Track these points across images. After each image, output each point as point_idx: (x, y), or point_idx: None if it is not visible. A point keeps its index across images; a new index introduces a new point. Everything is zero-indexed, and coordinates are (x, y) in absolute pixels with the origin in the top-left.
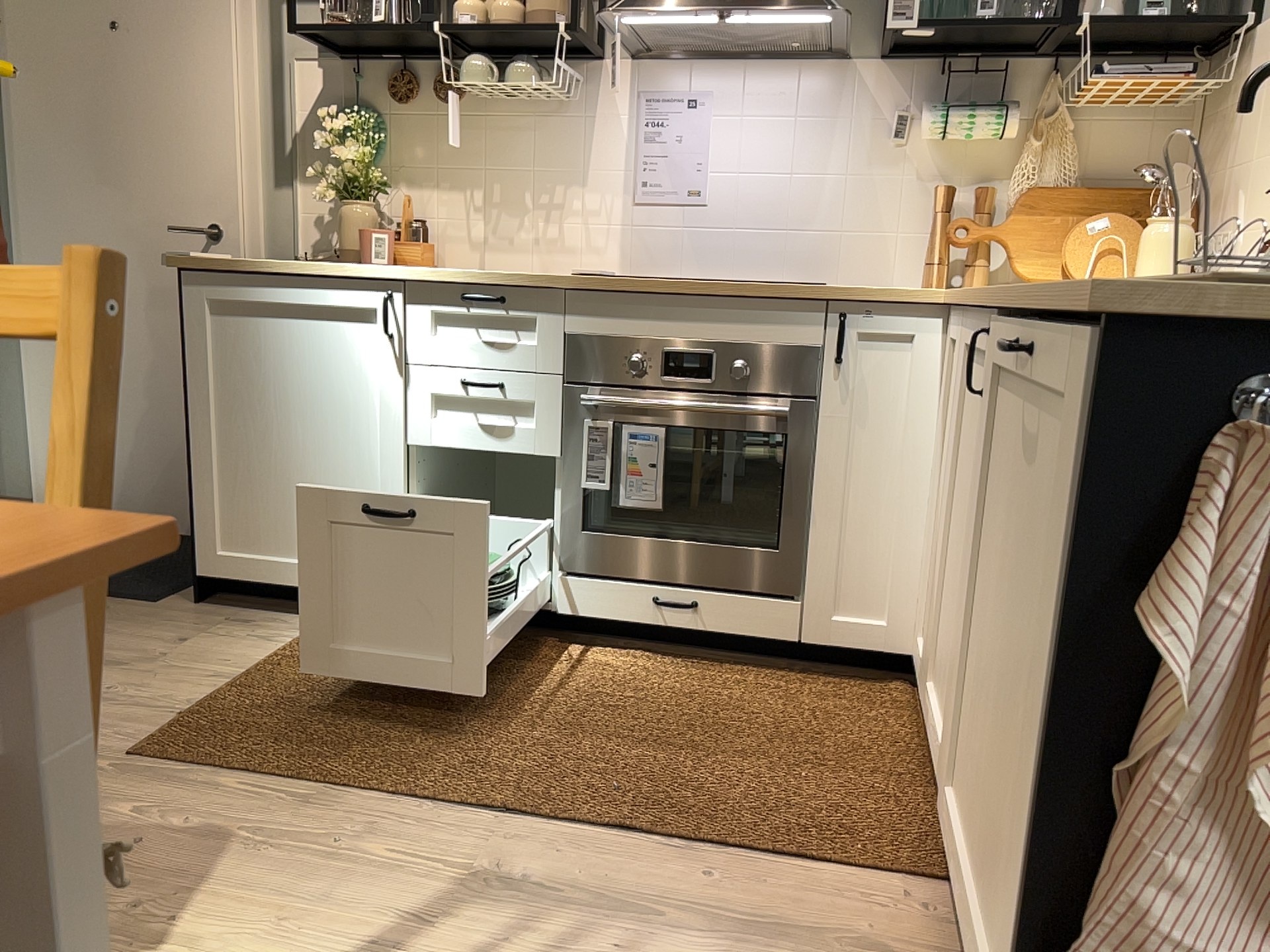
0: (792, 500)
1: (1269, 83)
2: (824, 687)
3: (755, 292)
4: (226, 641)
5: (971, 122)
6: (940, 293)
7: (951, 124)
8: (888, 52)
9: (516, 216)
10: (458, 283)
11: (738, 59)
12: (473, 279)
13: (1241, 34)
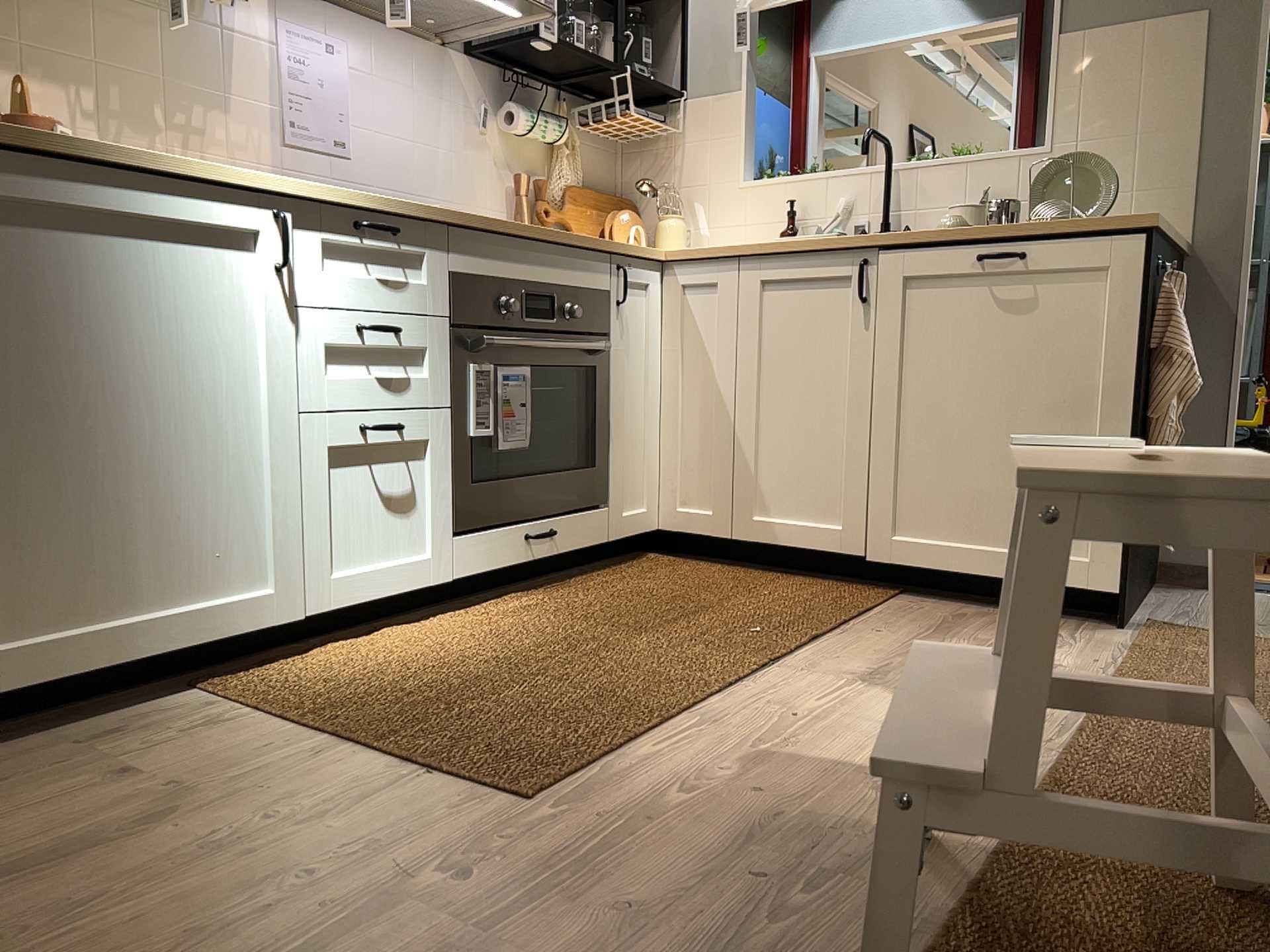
0: (596, 420)
1: (712, 136)
2: (626, 570)
3: (579, 240)
4: (173, 748)
5: (550, 126)
6: (662, 249)
7: (538, 124)
8: (480, 52)
9: (149, 138)
10: (356, 208)
11: (352, 17)
12: (374, 205)
13: (664, 102)
